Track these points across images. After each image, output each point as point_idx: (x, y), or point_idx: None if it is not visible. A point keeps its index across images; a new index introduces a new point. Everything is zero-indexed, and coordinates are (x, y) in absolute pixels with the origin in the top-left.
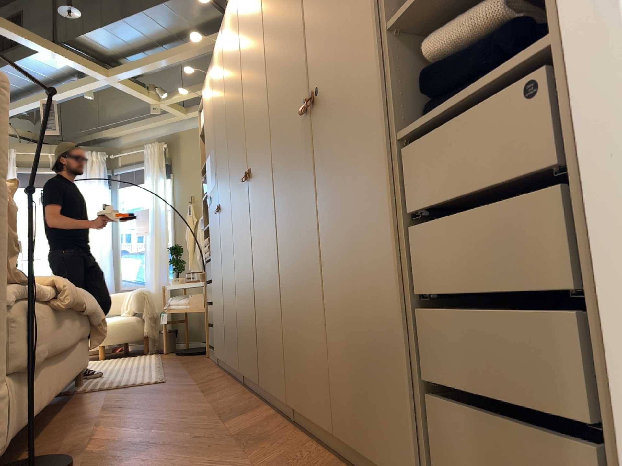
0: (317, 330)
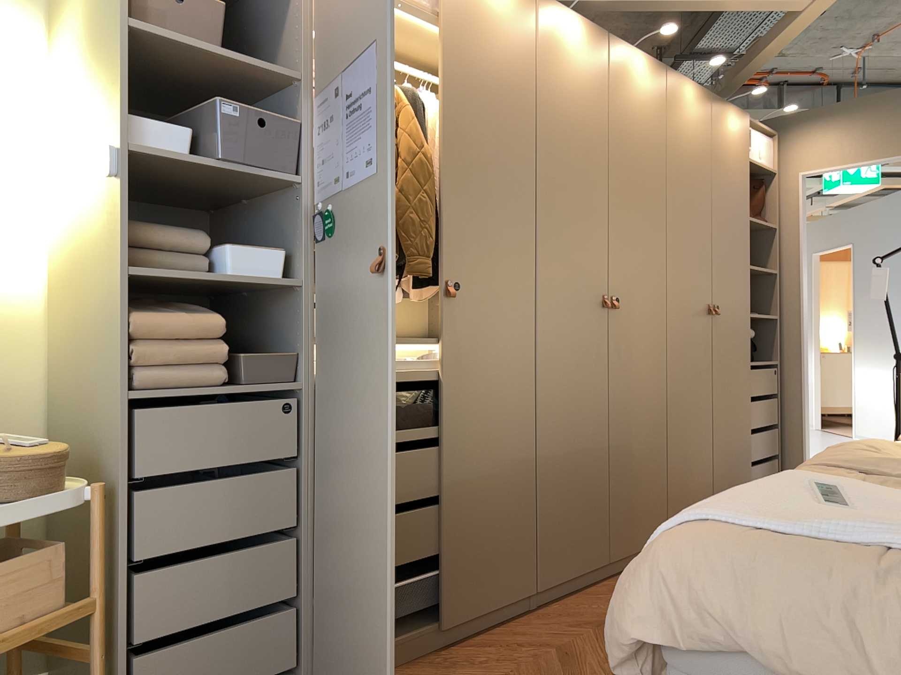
0: (707, 463)
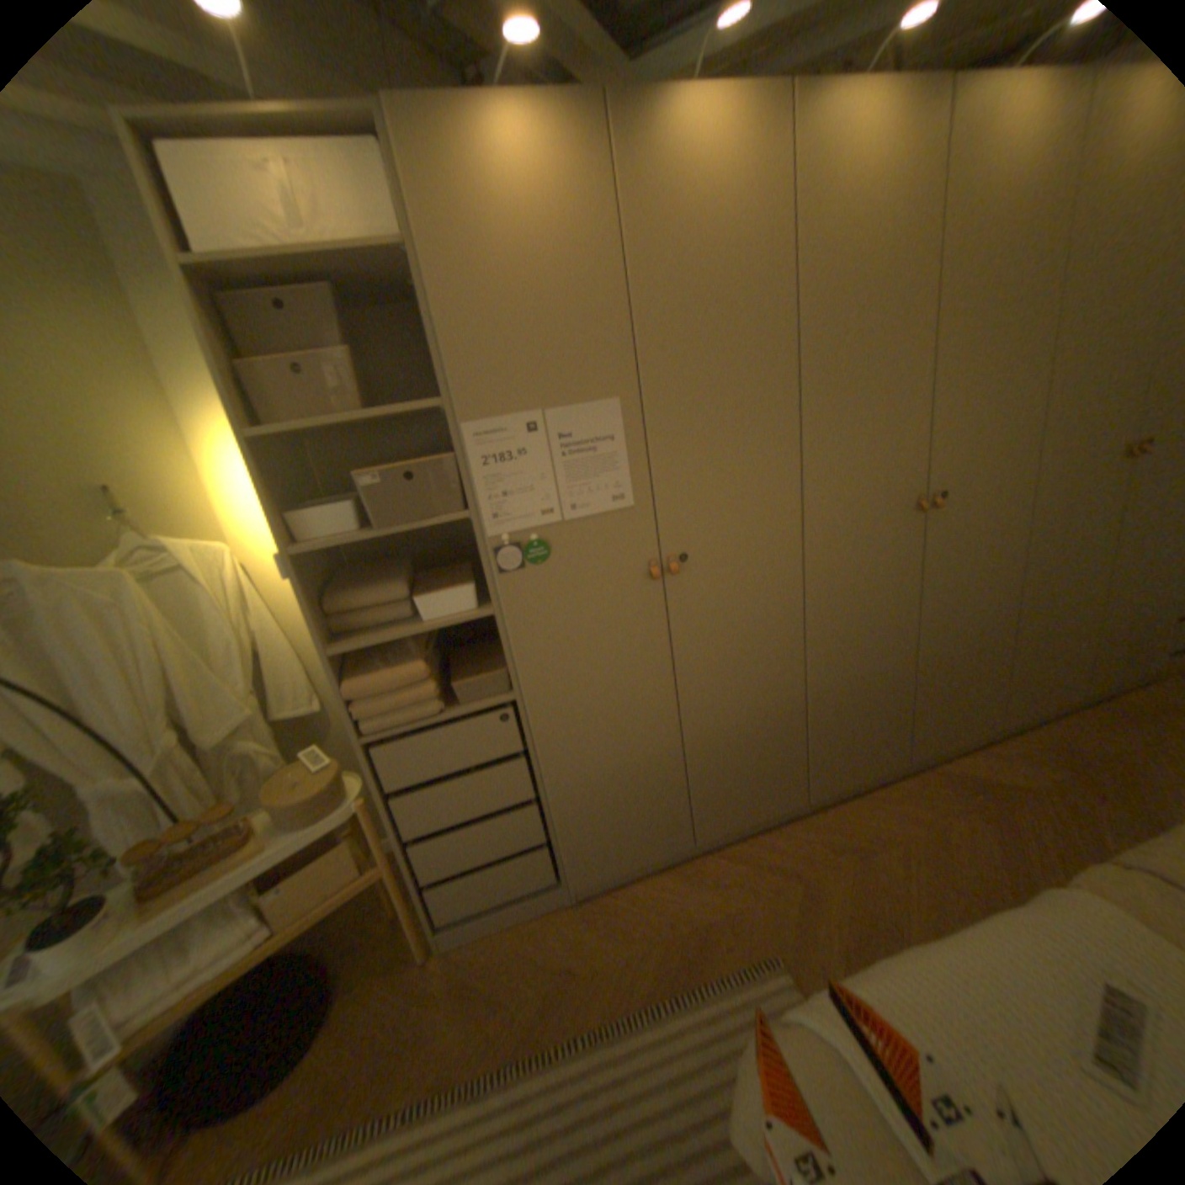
0: (1086, 644)
